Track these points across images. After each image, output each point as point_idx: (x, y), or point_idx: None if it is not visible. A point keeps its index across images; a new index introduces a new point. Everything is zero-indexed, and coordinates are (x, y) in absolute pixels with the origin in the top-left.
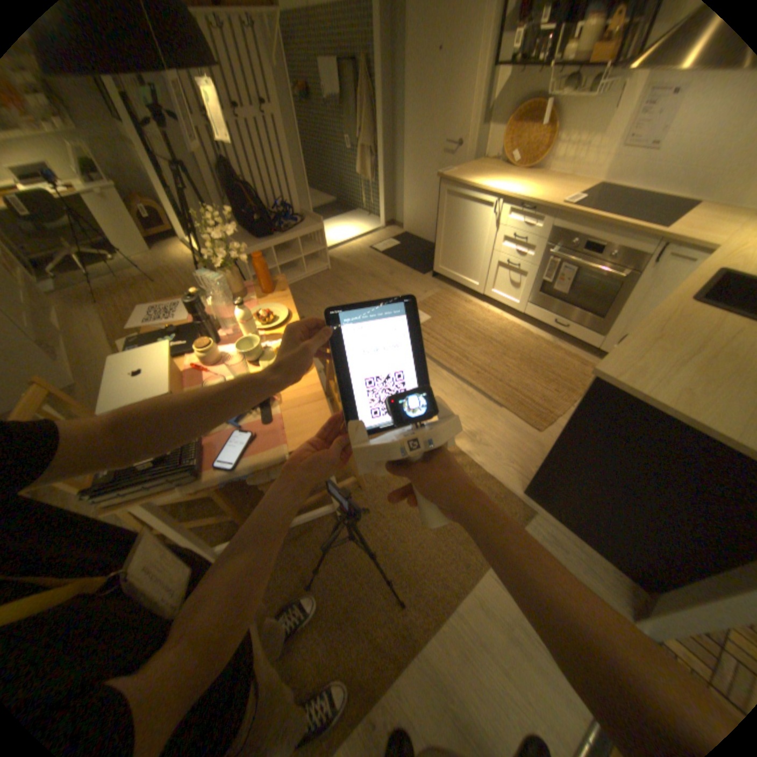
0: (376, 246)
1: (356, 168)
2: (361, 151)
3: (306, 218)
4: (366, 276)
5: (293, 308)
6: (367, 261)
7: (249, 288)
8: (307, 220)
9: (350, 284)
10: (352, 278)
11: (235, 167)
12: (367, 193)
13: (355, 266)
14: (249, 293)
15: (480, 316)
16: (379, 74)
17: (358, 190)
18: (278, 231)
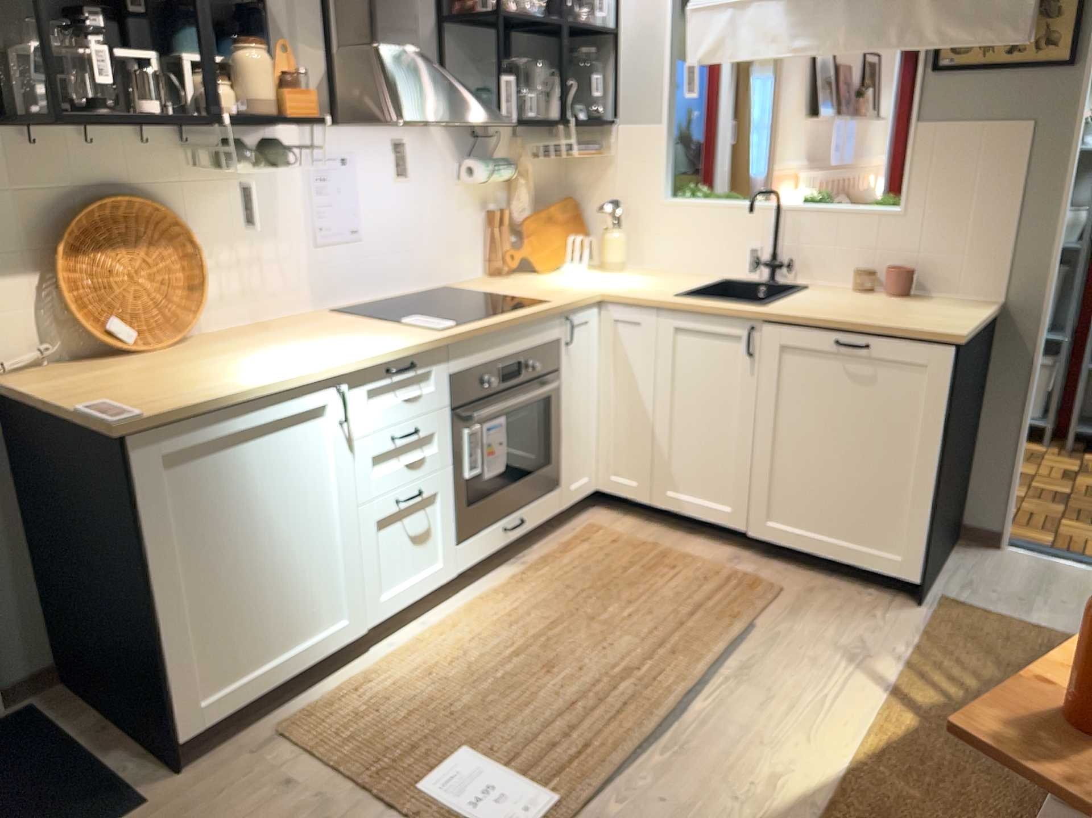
0: None
1: None
2: None
3: None
4: None
5: None
6: None
7: None
8: None
9: None
10: None
11: None
12: None
13: None
14: None
15: (444, 653)
16: None
17: None
18: None
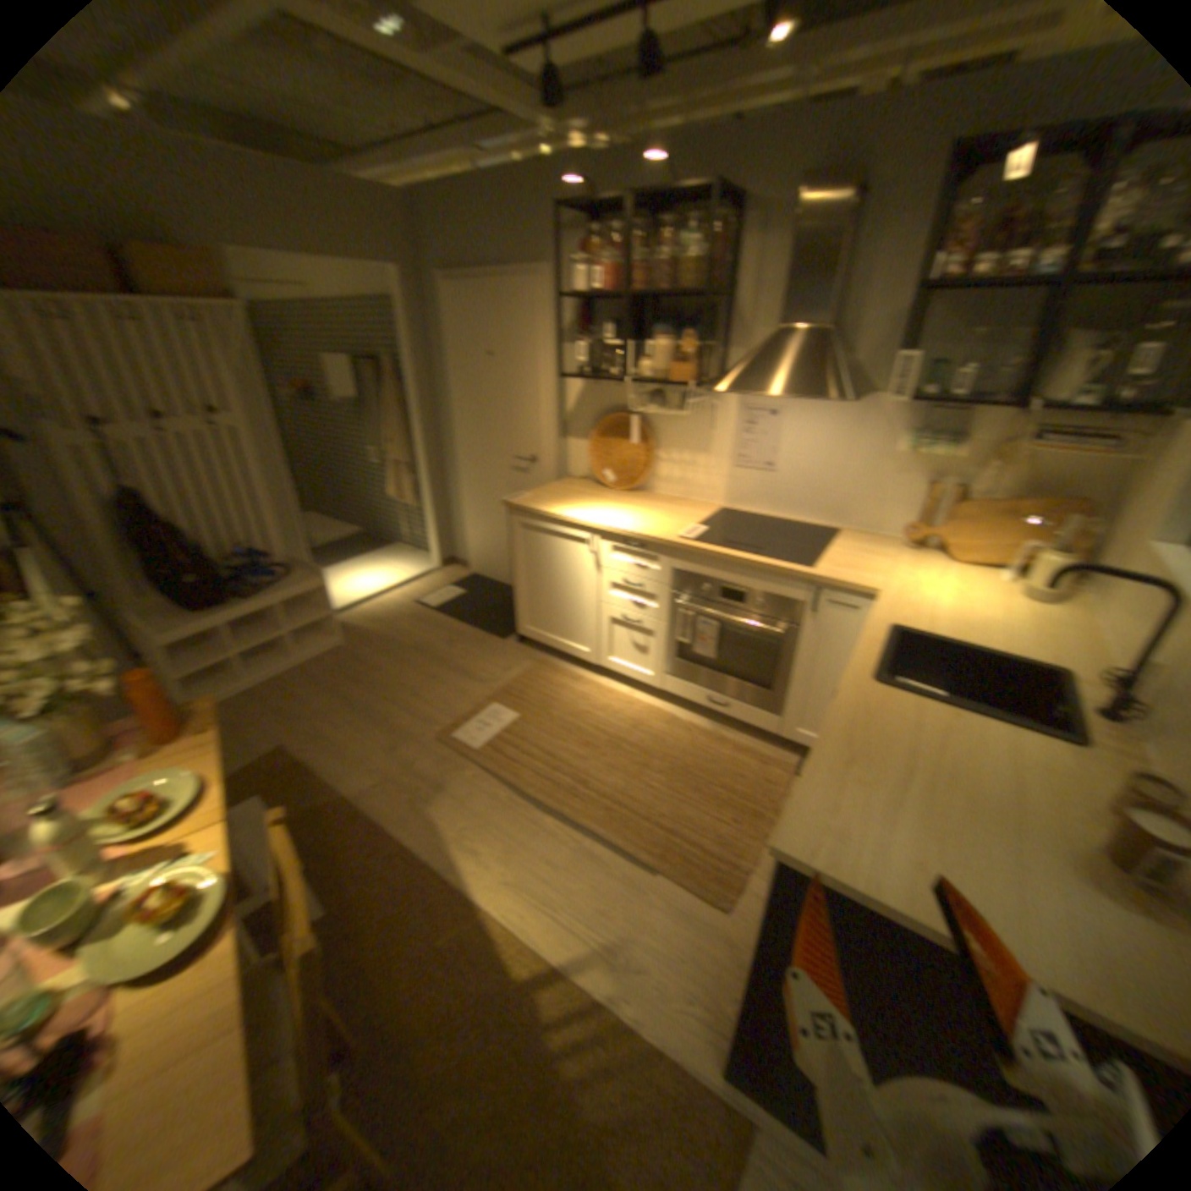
0: (422, 598)
1: (386, 488)
2: (391, 466)
3: (290, 570)
4: (404, 651)
5: (208, 776)
6: (406, 625)
7: (115, 739)
8: (291, 573)
9: (374, 670)
10: (379, 659)
11: (147, 502)
12: (406, 520)
13: (385, 635)
14: (113, 750)
15: (596, 701)
16: (408, 376)
17: (391, 516)
18: (231, 596)
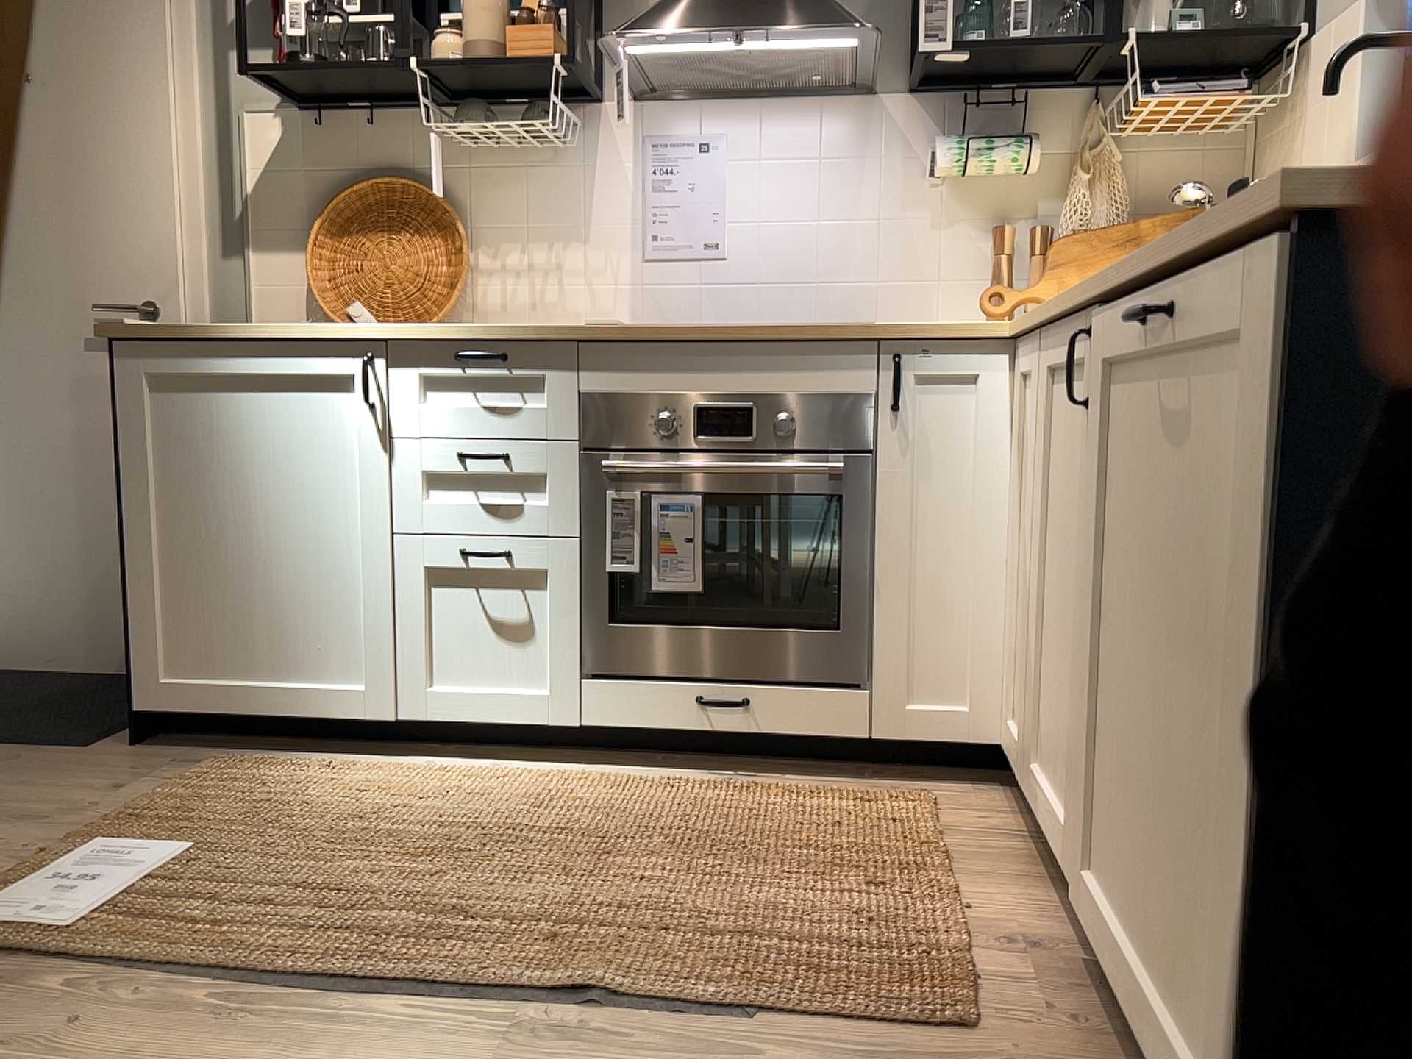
0: None
1: None
2: None
3: None
4: None
5: None
6: None
7: None
8: None
9: None
10: None
11: None
12: None
13: None
14: None
15: (424, 789)
16: None
17: None
18: None
